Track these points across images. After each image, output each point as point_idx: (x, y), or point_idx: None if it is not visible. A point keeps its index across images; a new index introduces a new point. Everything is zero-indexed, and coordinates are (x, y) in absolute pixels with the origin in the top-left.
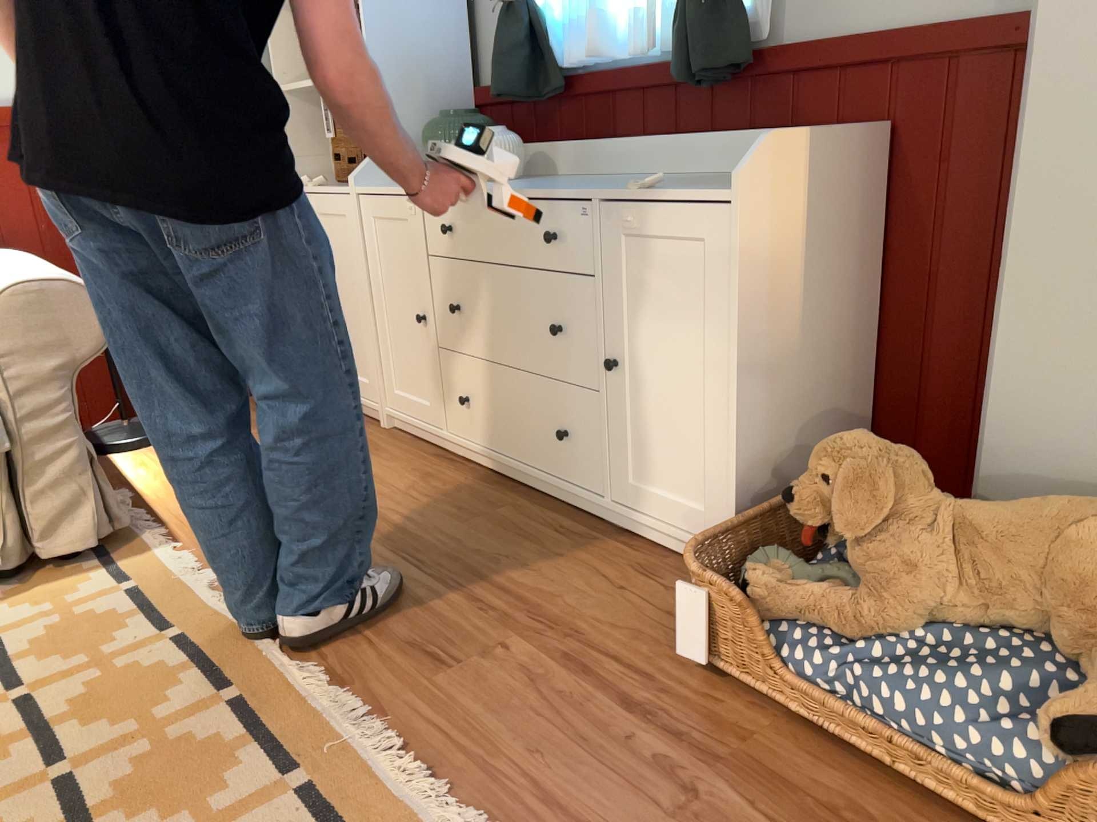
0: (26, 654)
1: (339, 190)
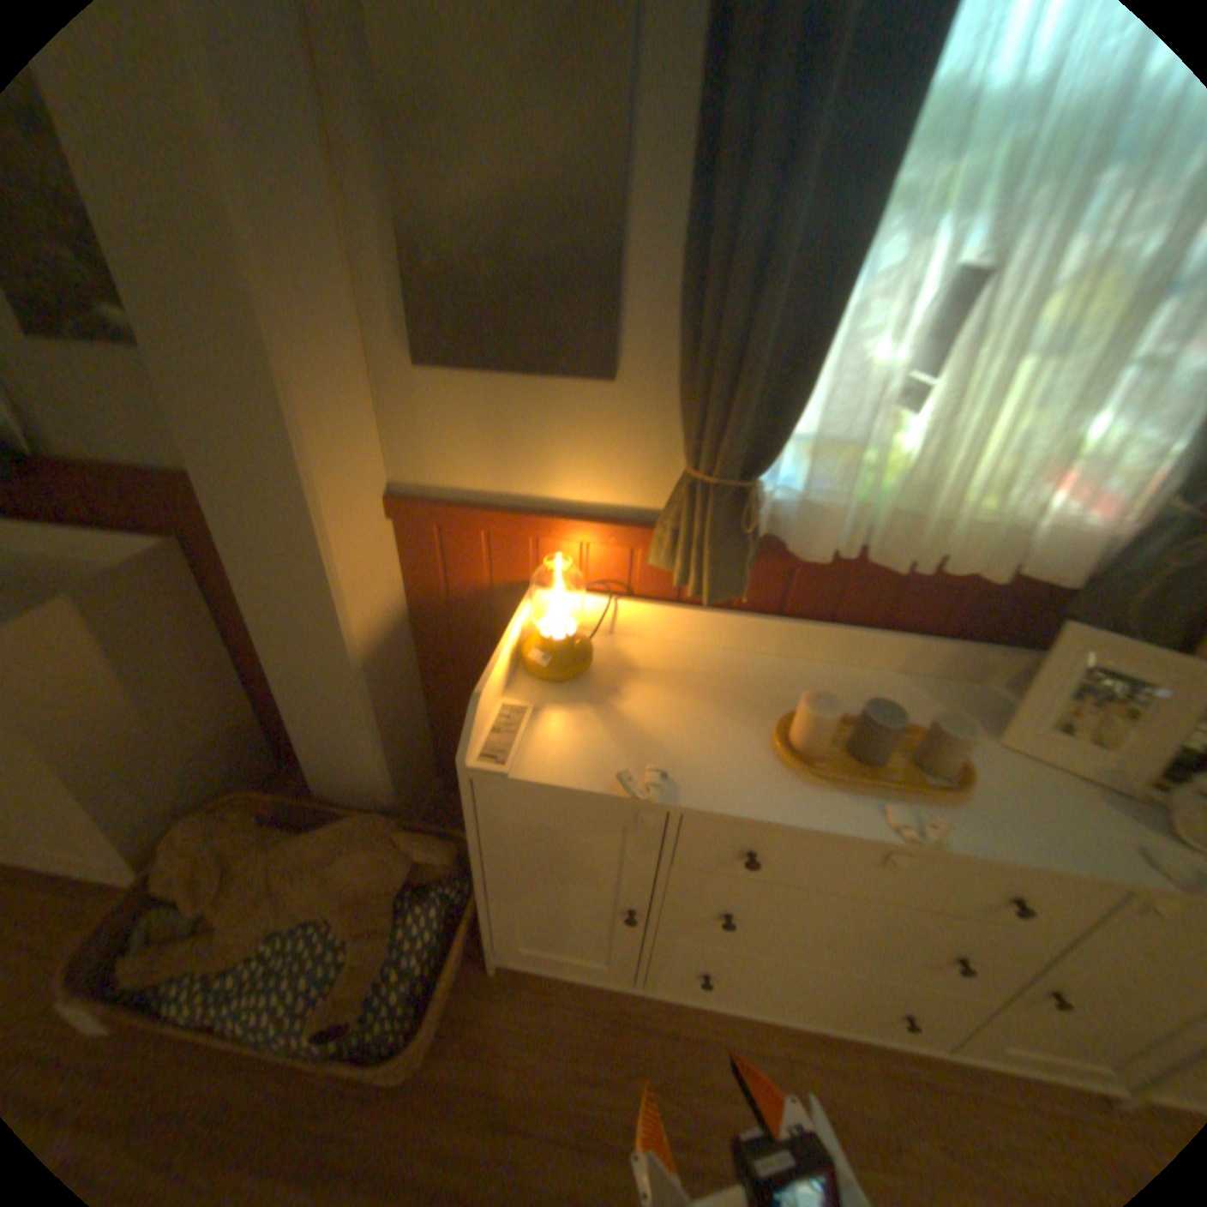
0: None
1: None
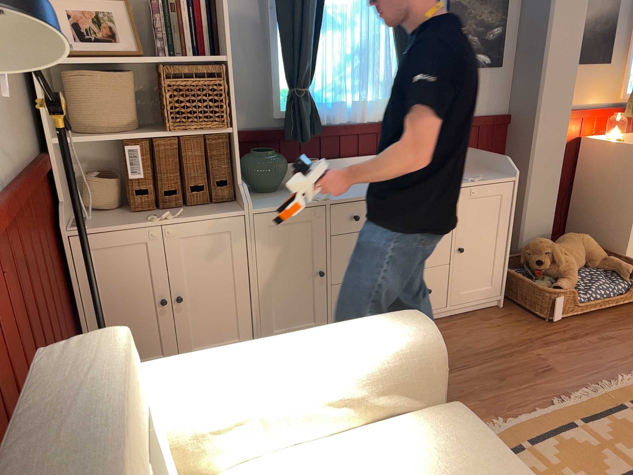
0: None
1: (209, 214)
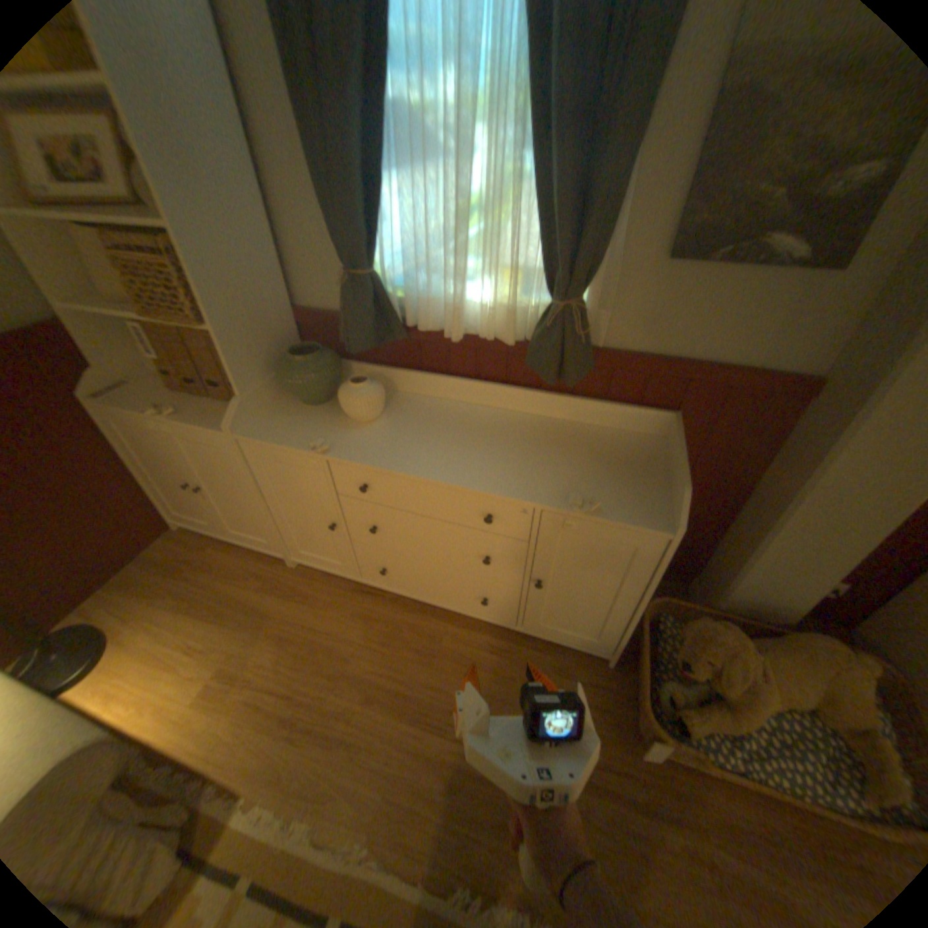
0: None
1: (202, 421)
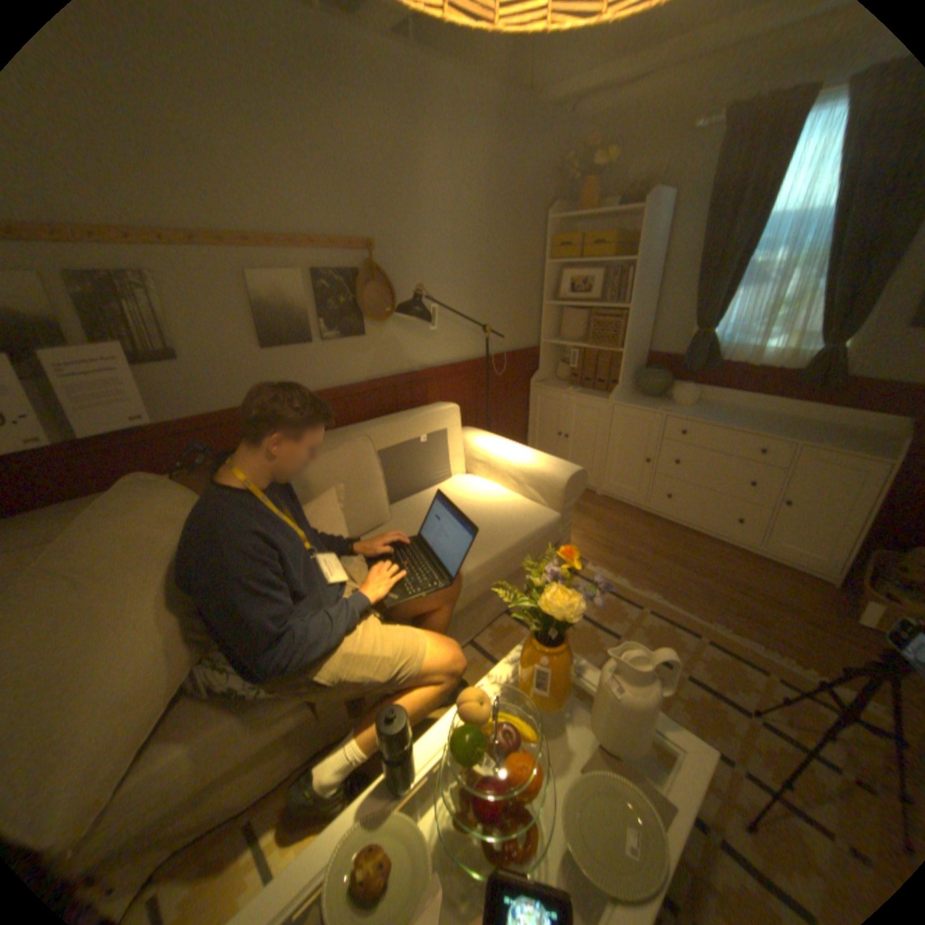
0: (601, 622)
1: (593, 397)
